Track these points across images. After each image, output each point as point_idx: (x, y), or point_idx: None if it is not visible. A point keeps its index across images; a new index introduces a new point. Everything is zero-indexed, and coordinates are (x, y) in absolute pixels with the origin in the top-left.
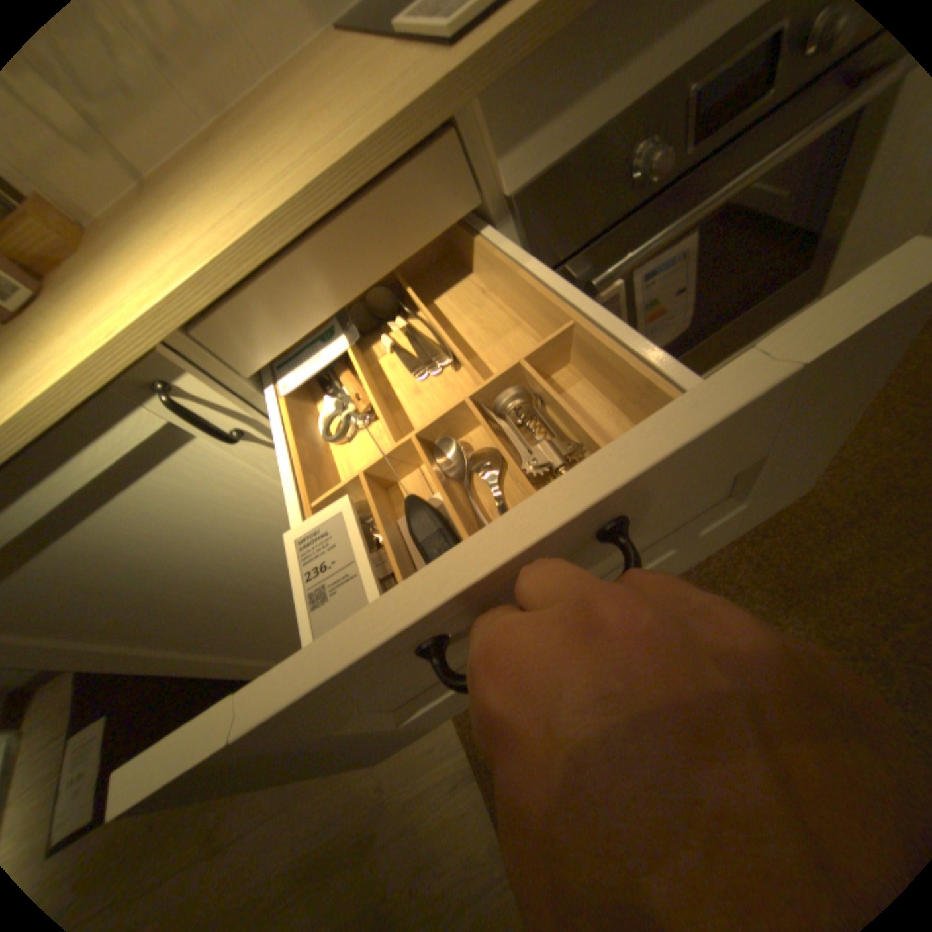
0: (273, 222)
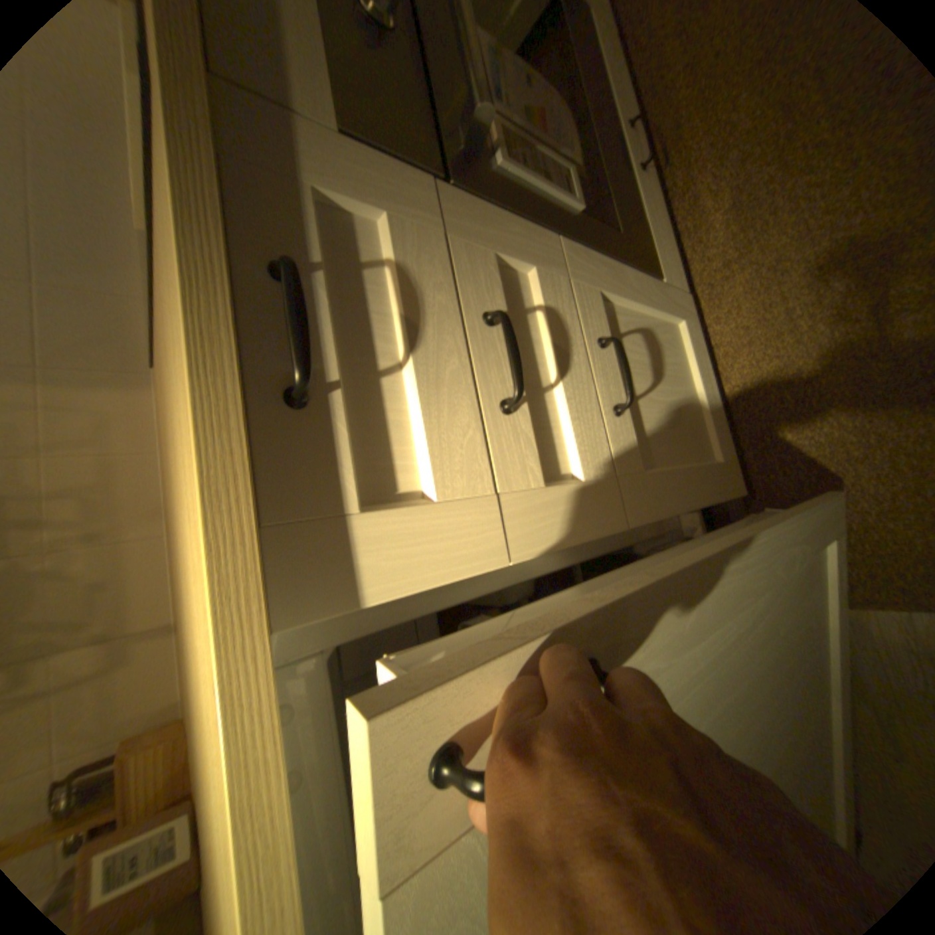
0: (209, 351)
